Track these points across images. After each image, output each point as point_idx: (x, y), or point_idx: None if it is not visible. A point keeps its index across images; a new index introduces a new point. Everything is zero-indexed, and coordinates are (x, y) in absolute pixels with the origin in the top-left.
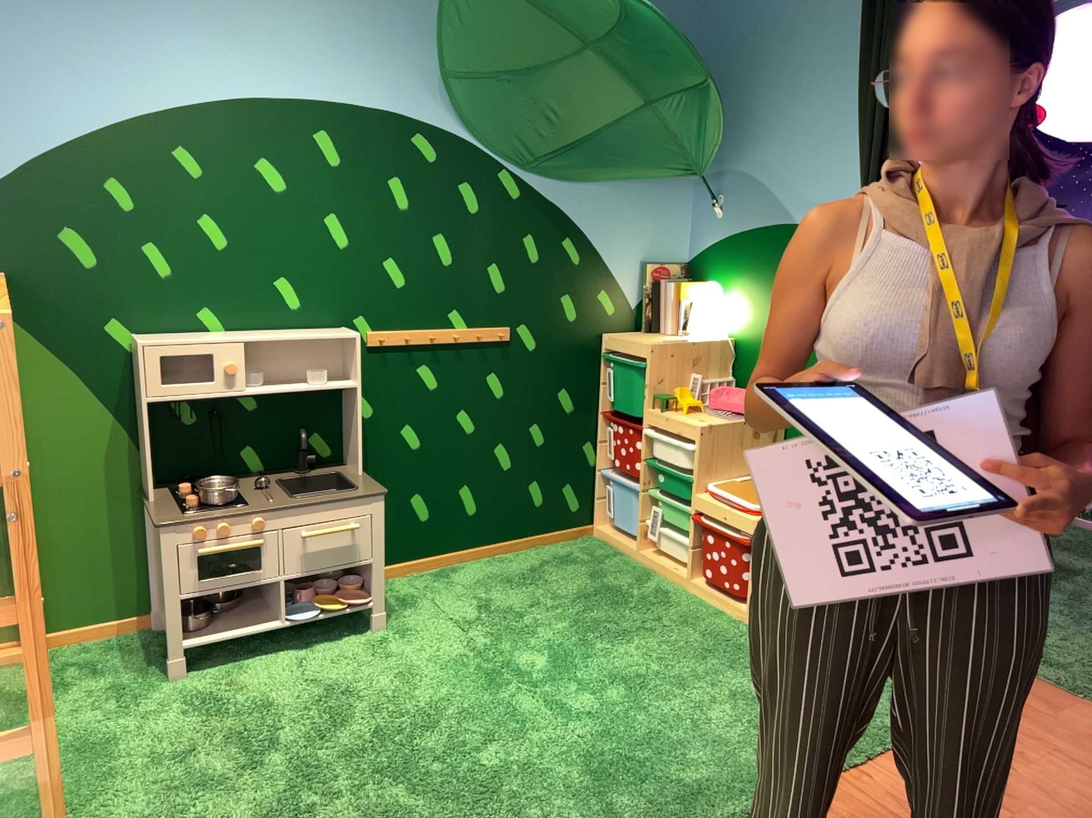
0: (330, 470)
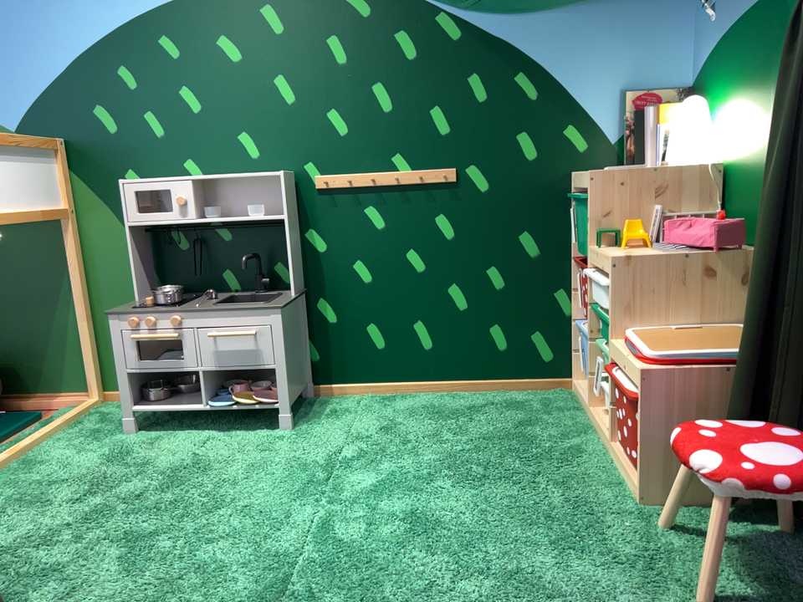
0: (276, 292)
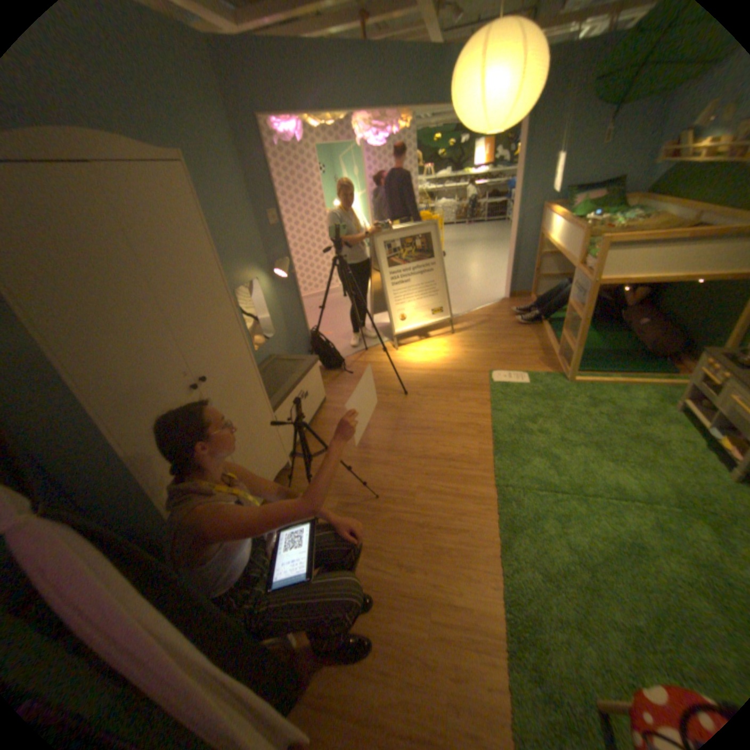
0: None
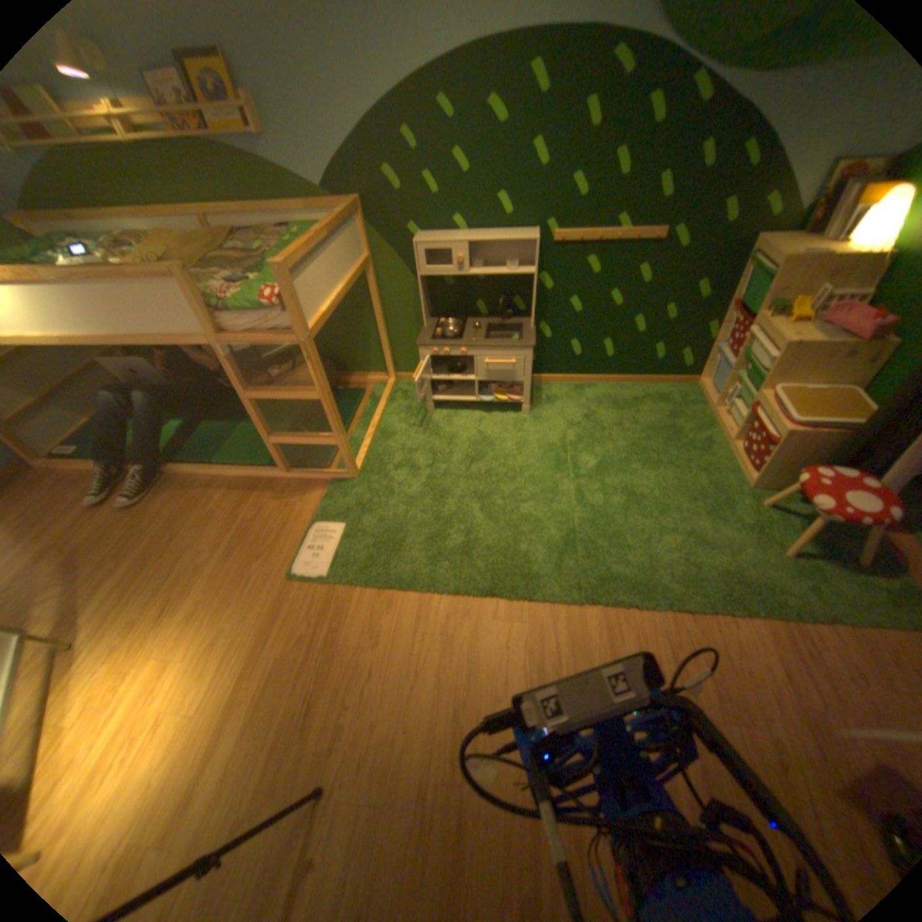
0: (516, 322)
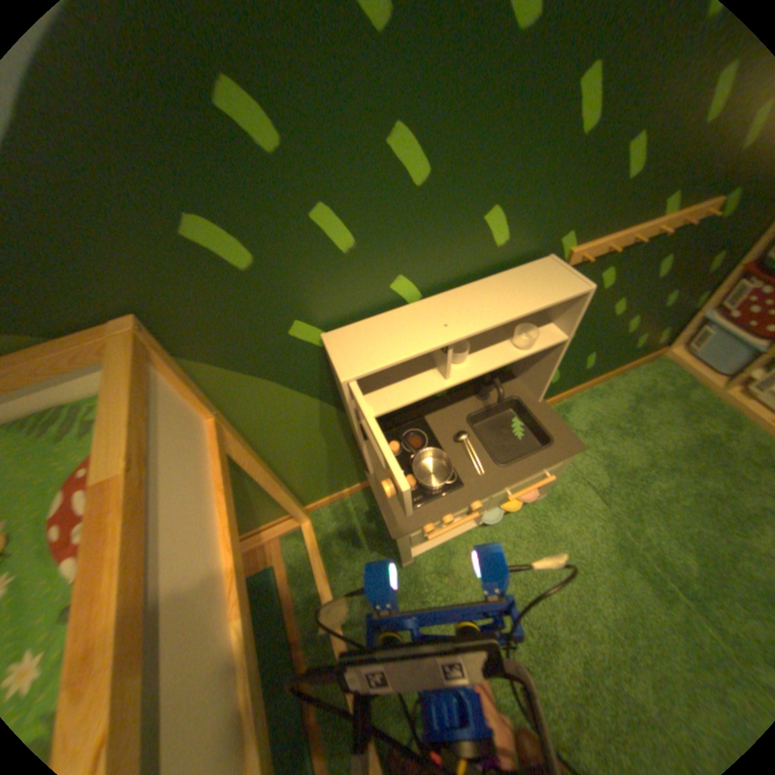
0: (503, 393)
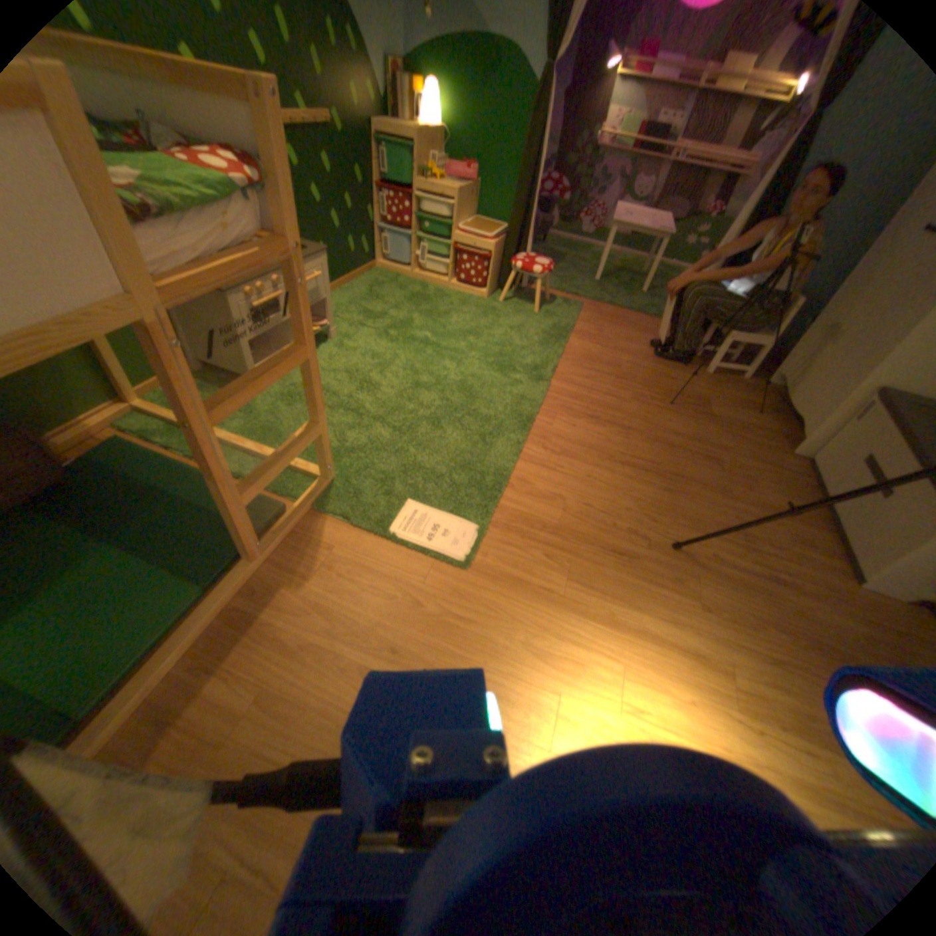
0: None
